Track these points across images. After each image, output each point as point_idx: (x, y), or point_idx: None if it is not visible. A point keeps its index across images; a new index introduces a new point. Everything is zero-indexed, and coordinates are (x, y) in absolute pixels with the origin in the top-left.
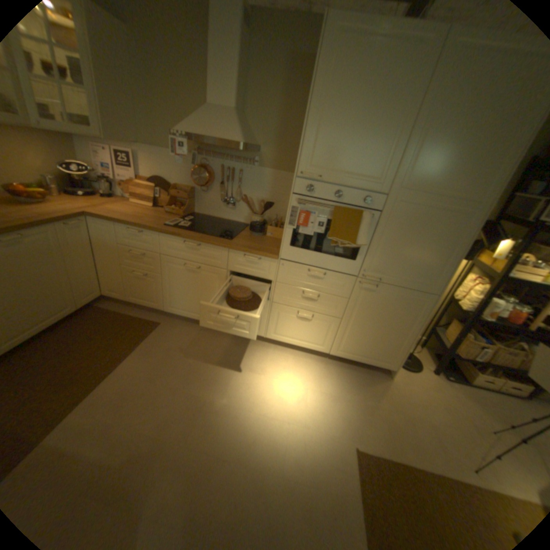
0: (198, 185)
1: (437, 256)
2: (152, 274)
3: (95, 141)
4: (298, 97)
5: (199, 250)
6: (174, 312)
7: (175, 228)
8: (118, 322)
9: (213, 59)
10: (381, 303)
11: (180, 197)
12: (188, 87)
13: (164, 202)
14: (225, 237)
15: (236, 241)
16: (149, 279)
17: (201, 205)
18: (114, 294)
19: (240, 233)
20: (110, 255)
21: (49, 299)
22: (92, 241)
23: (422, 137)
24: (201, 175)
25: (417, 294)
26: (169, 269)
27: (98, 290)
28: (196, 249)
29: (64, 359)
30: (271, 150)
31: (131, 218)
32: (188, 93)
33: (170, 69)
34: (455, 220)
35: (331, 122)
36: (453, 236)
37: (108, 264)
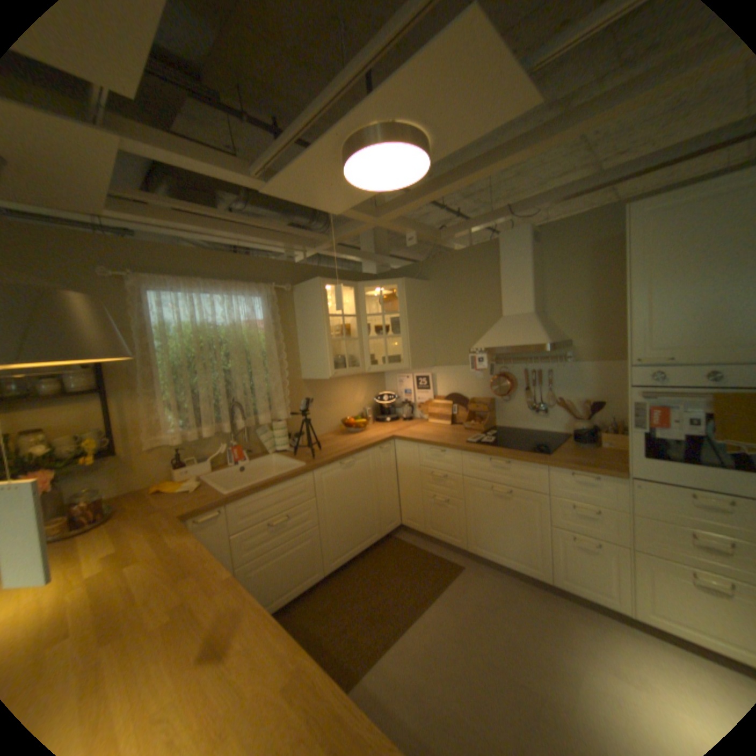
0: (498, 395)
1: None
2: (454, 500)
3: (401, 371)
4: (613, 277)
5: (509, 469)
6: (482, 553)
7: (479, 445)
8: (419, 559)
9: (506, 279)
10: None
11: (479, 410)
12: (482, 306)
13: (462, 419)
14: (542, 452)
15: (557, 455)
16: (451, 506)
17: (503, 417)
18: (414, 523)
19: (561, 446)
20: (413, 478)
21: (364, 522)
22: (398, 464)
23: None
24: (501, 383)
25: None
26: (474, 494)
27: (399, 518)
28: (506, 468)
29: (374, 592)
30: (588, 340)
31: (433, 437)
32: (482, 312)
33: (465, 298)
34: None
35: (669, 295)
36: None
37: (410, 488)
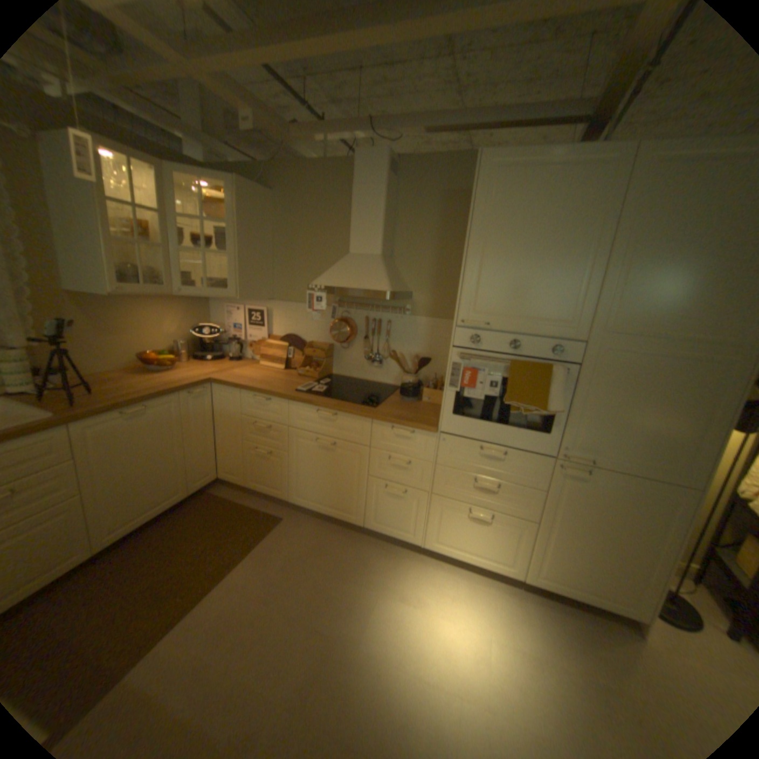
0: (338, 341)
1: (684, 427)
2: (277, 452)
3: (231, 301)
4: (456, 234)
5: (335, 420)
6: (301, 503)
7: (309, 394)
8: (232, 515)
9: (358, 210)
10: (602, 501)
11: (316, 356)
12: (331, 238)
13: (297, 364)
14: (369, 404)
15: (382, 408)
16: (273, 458)
17: (340, 365)
18: (232, 477)
19: (388, 398)
20: (232, 428)
21: (161, 482)
22: (215, 411)
23: (625, 266)
24: (341, 329)
25: (662, 488)
26: (298, 446)
27: (214, 471)
28: (332, 420)
29: (166, 561)
30: (426, 295)
31: (259, 383)
32: (330, 245)
33: (313, 223)
34: (704, 372)
35: (497, 260)
36: (705, 396)
37: (229, 439)
